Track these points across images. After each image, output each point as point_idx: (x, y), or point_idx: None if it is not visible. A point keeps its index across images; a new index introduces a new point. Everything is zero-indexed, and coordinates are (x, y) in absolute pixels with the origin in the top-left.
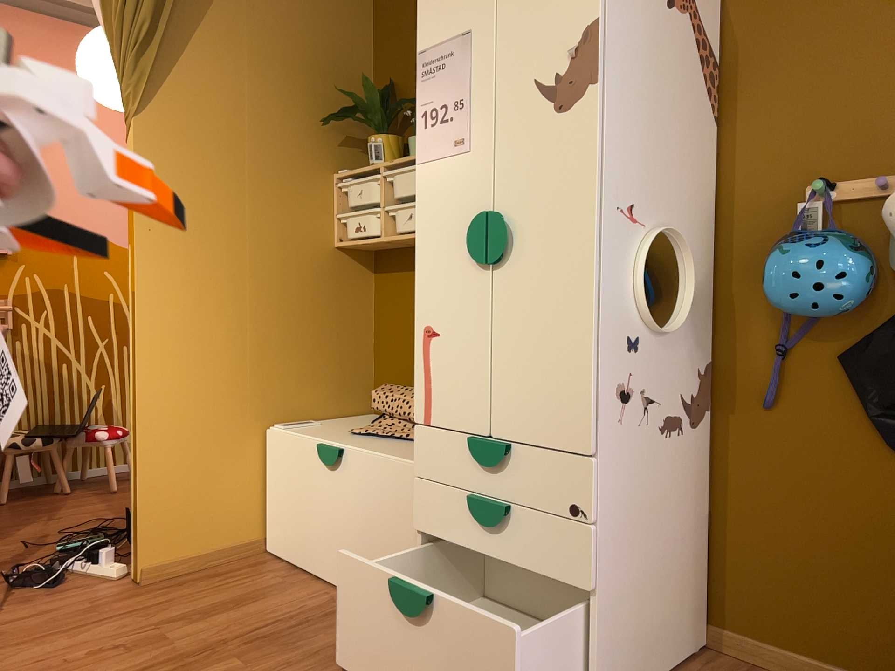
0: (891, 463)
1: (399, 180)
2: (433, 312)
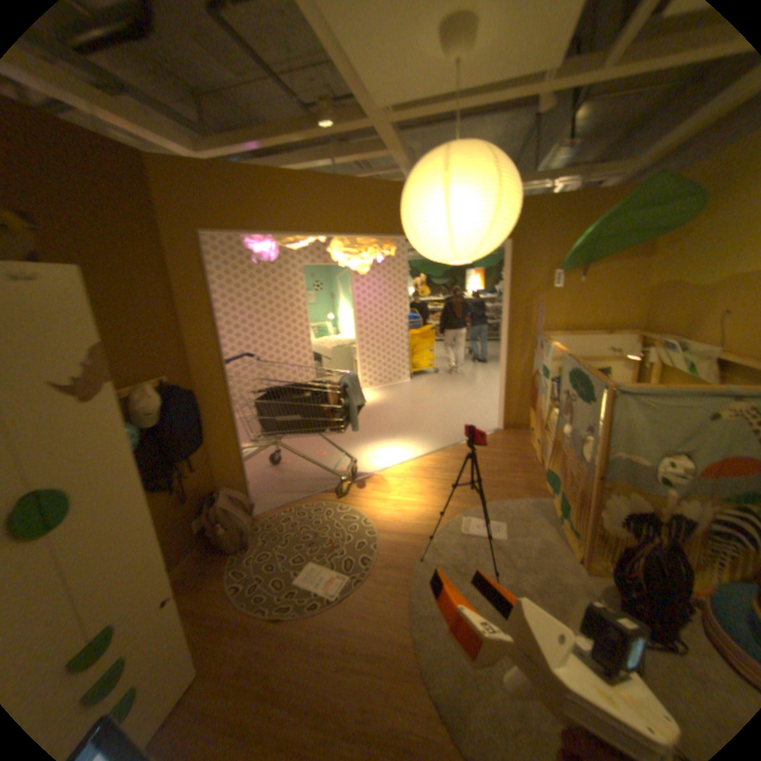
0: (152, 499)
1: None
2: None
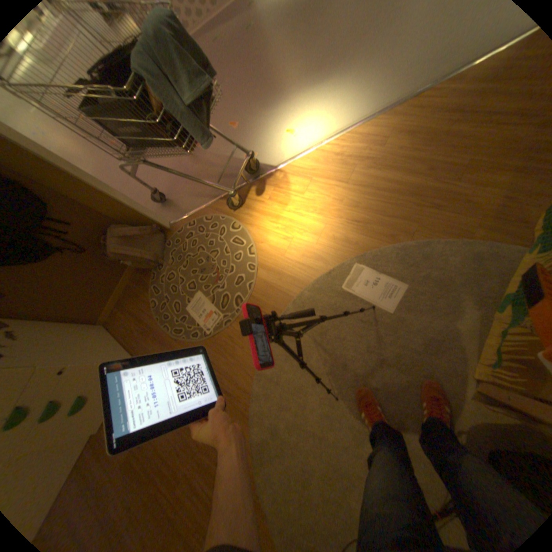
0: (45, 264)
1: None
2: None
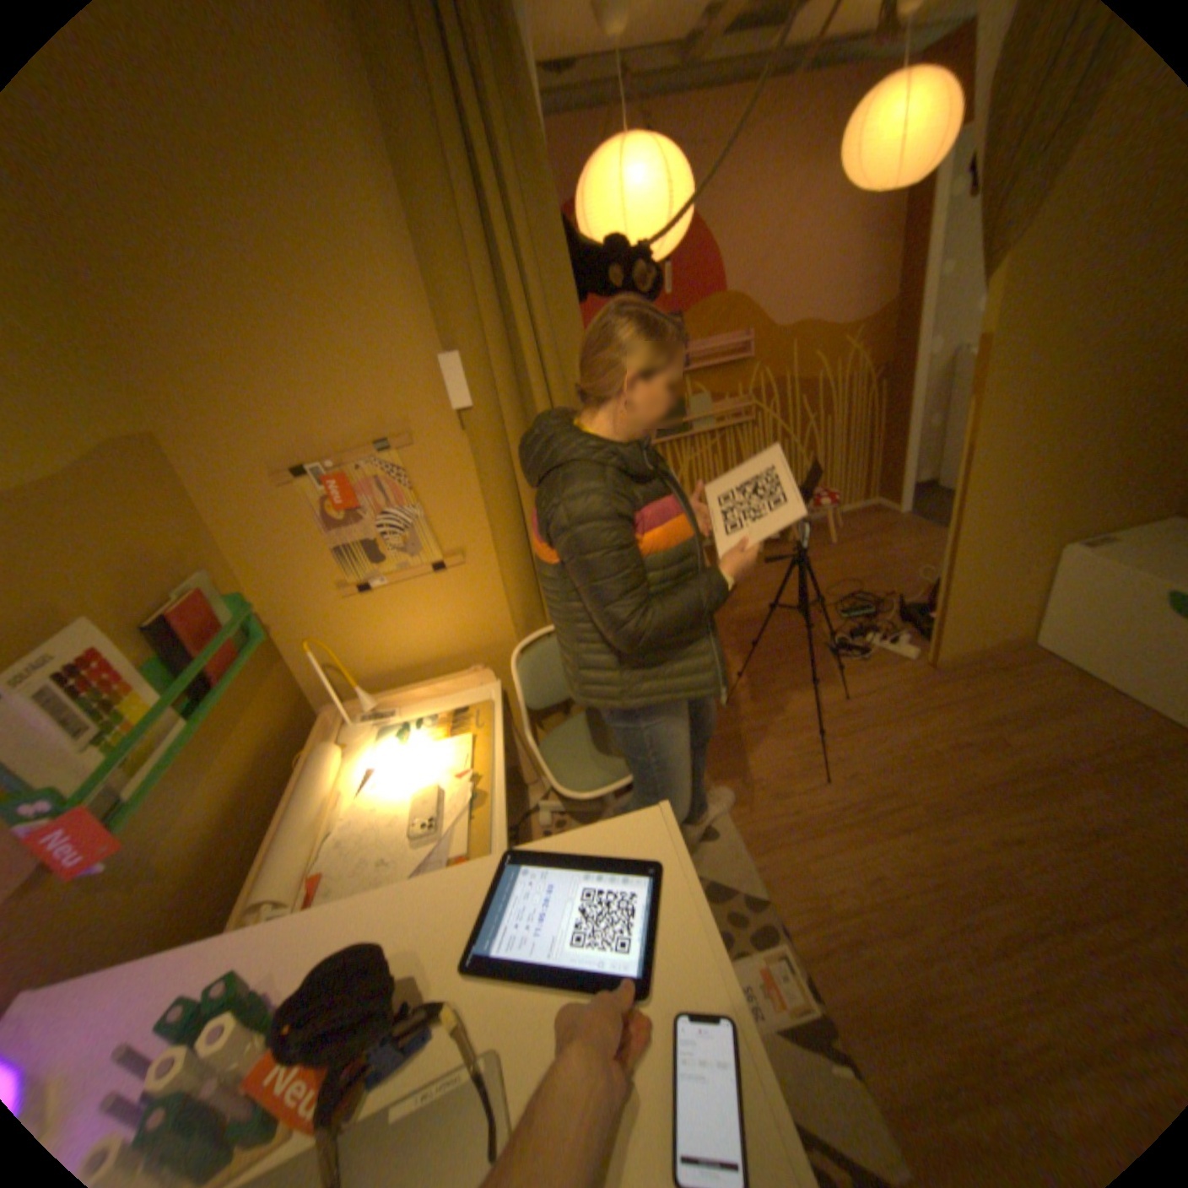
0: None
1: None
2: None
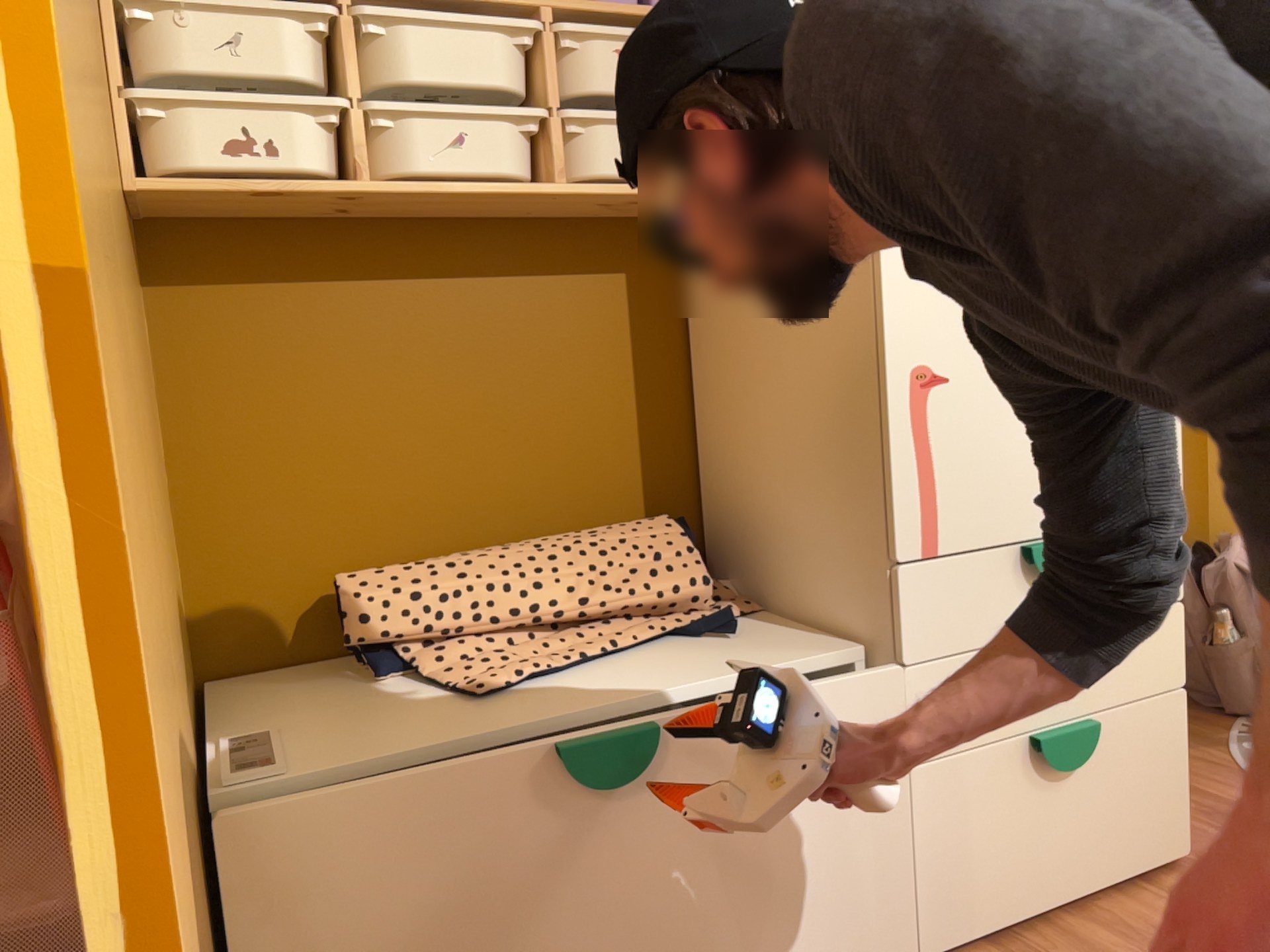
0: None
1: (417, 42)
2: (934, 339)
